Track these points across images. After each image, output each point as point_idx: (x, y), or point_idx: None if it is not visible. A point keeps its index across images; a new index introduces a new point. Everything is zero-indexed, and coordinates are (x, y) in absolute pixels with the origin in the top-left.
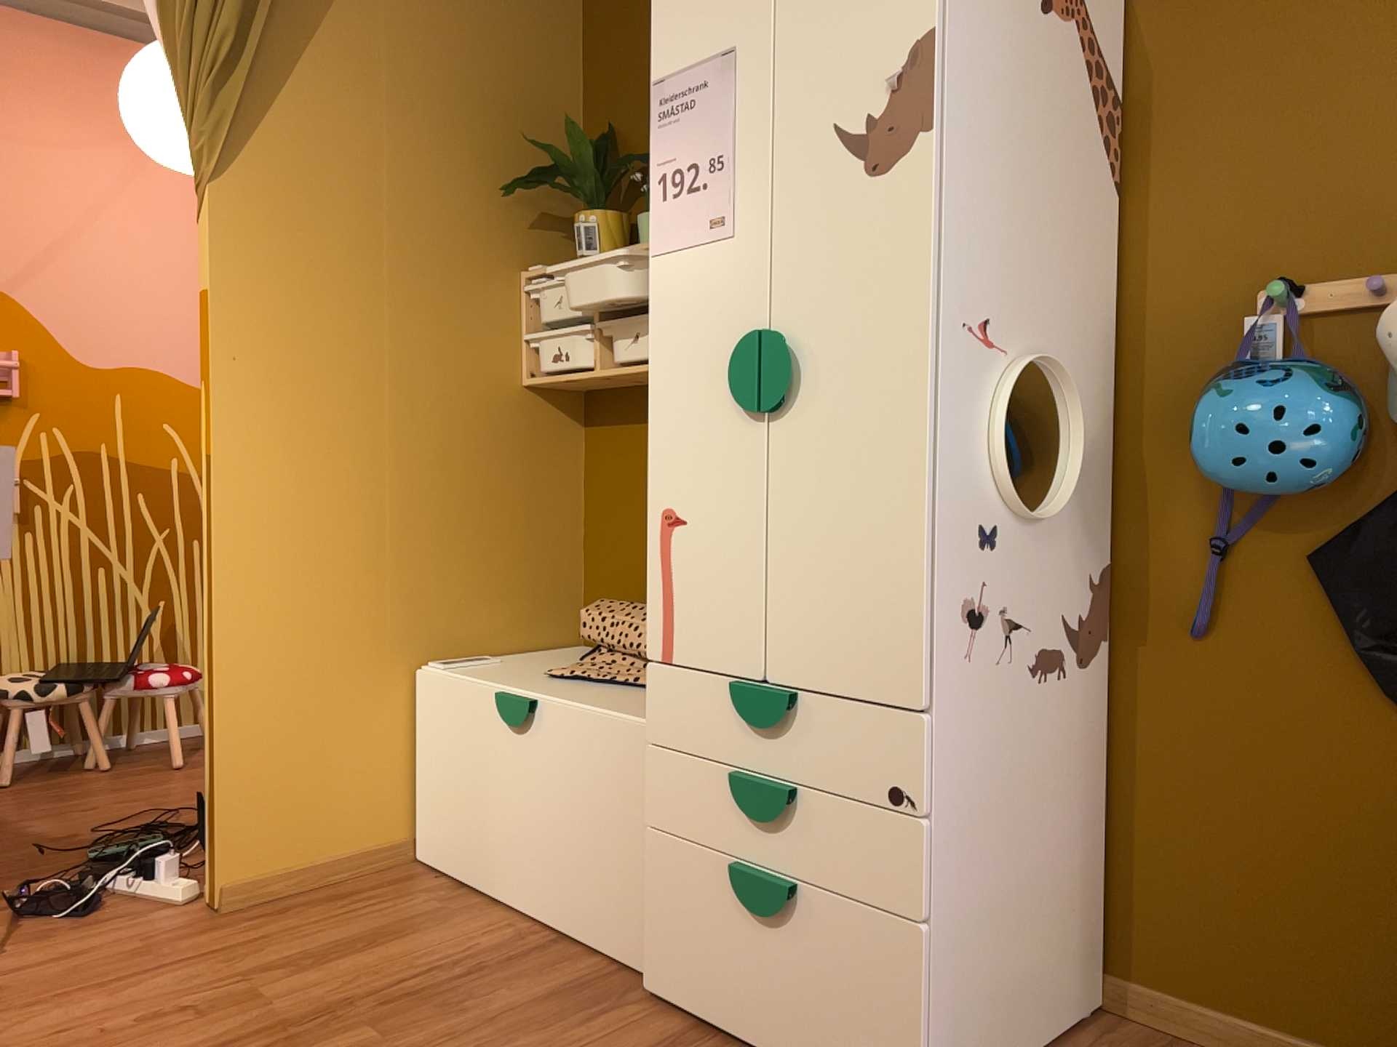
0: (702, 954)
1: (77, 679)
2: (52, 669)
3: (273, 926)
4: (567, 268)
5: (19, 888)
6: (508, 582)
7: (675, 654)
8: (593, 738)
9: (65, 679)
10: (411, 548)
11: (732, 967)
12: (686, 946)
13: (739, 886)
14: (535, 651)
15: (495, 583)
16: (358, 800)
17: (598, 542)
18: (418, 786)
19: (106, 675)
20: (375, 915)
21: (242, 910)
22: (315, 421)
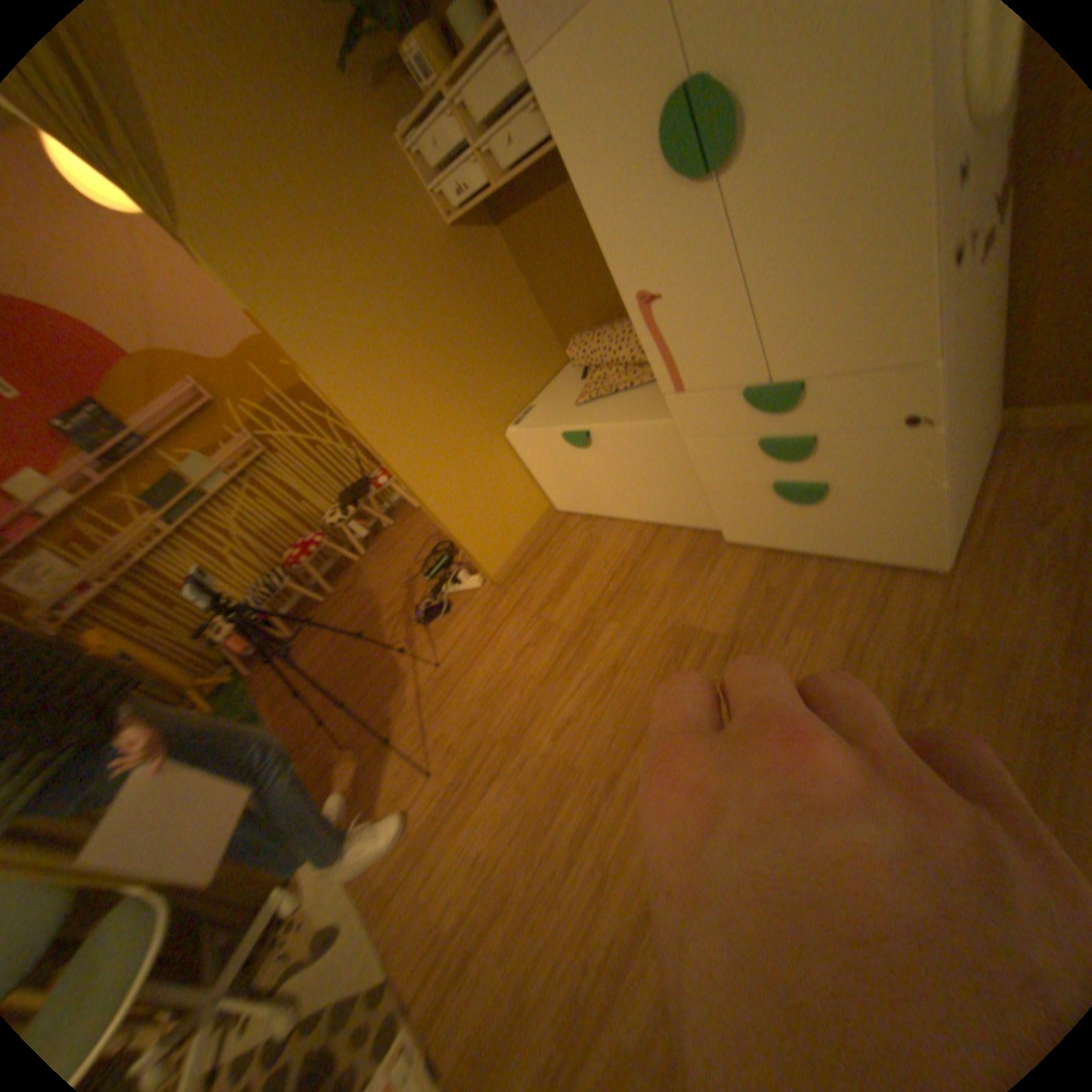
0: (762, 521)
1: (353, 499)
2: (339, 498)
3: (528, 578)
4: (424, 107)
5: (414, 606)
6: (516, 353)
7: (686, 382)
8: (638, 436)
9: (349, 502)
10: (461, 373)
11: (786, 523)
12: (749, 519)
13: (784, 492)
14: (550, 381)
15: (511, 359)
16: (519, 504)
17: (548, 296)
18: (539, 480)
19: (361, 489)
20: (565, 550)
21: (508, 575)
22: (365, 343)
